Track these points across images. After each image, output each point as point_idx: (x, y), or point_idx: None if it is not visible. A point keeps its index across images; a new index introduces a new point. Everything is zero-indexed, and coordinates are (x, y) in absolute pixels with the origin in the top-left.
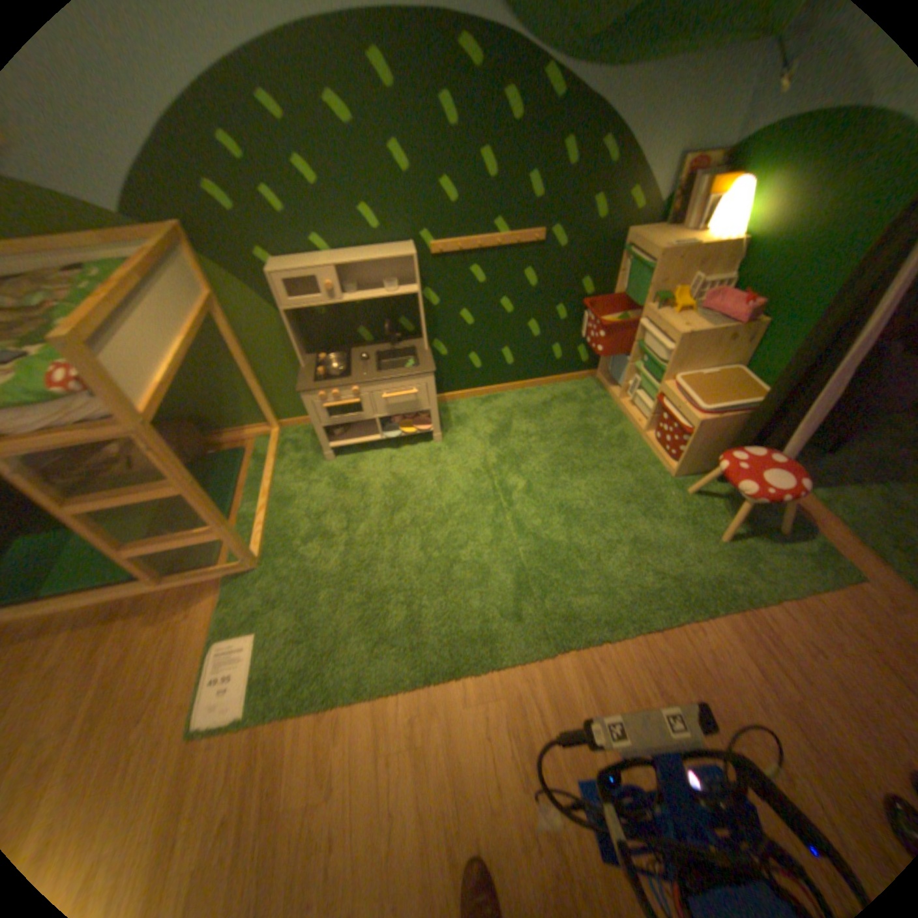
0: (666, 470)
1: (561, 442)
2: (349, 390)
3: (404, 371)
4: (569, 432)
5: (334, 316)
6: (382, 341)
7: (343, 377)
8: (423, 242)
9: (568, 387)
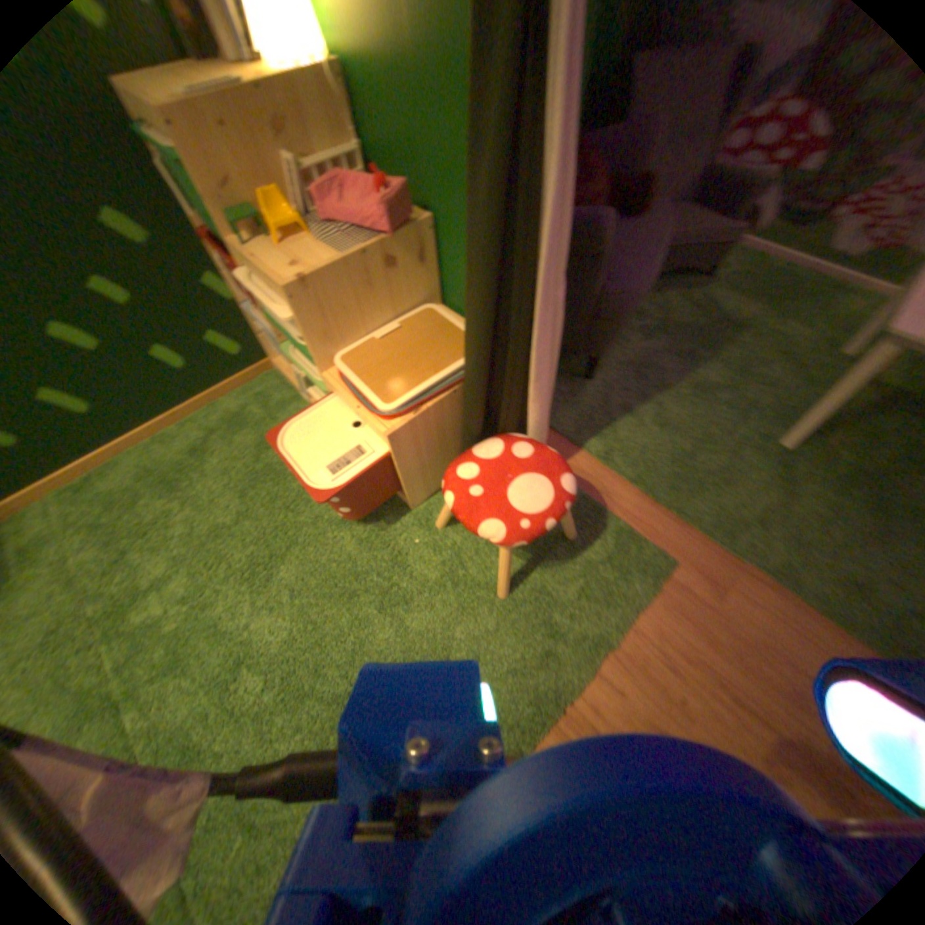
0: (396, 494)
1: (227, 513)
2: None
3: None
4: (238, 487)
5: None
6: None
7: None
8: None
9: (228, 398)
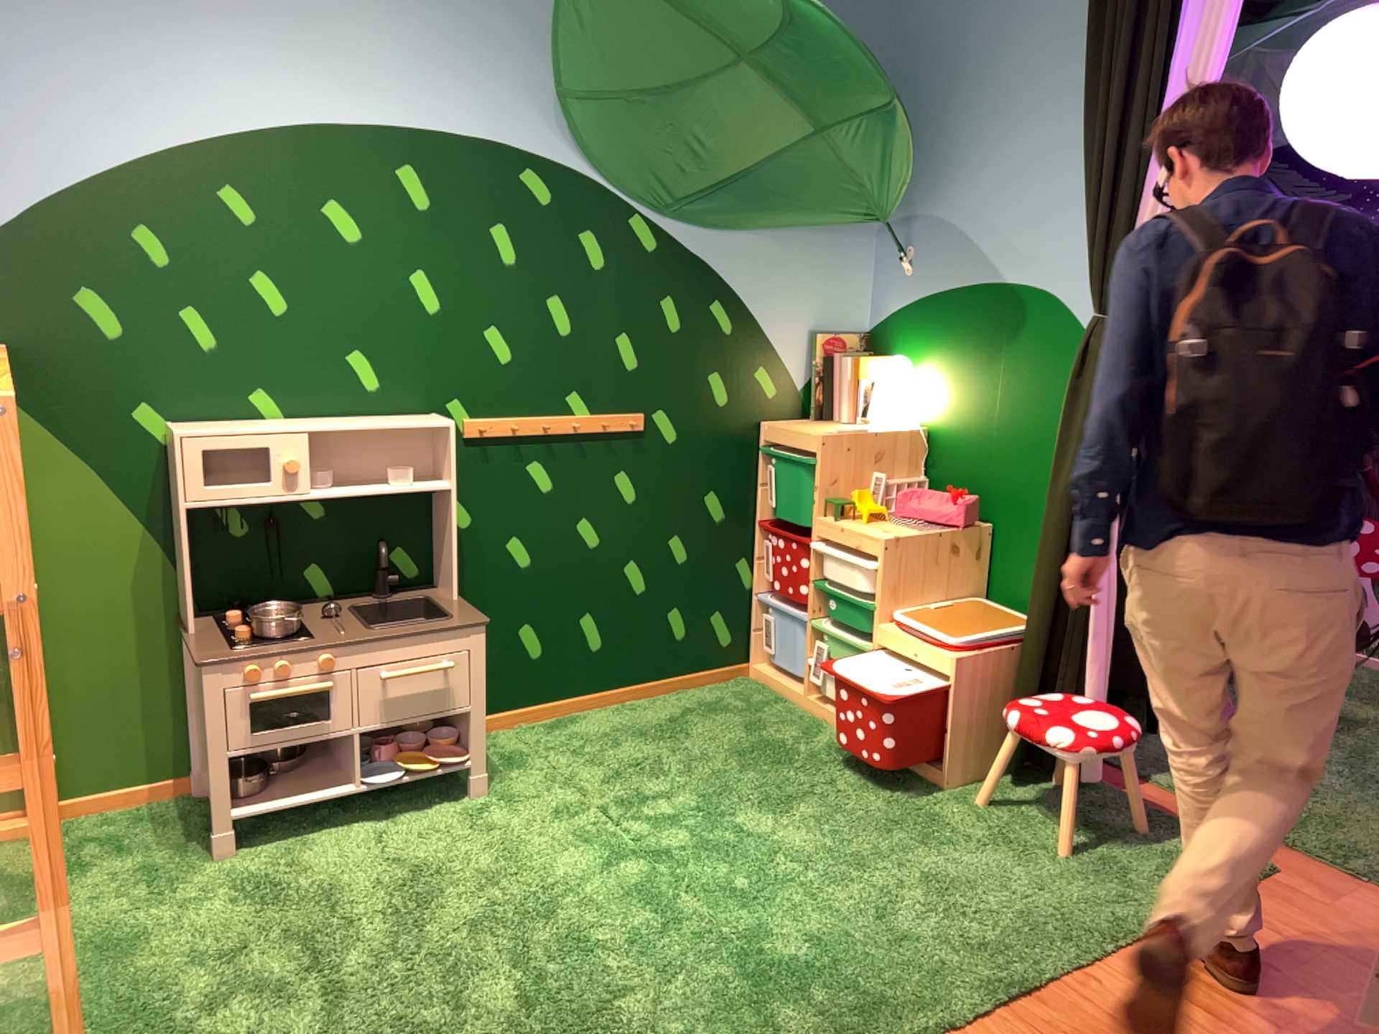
0: (922, 773)
1: (729, 762)
2: (322, 656)
3: (431, 622)
4: (736, 748)
5: (272, 539)
6: (357, 593)
7: (302, 637)
8: (454, 417)
9: (704, 690)
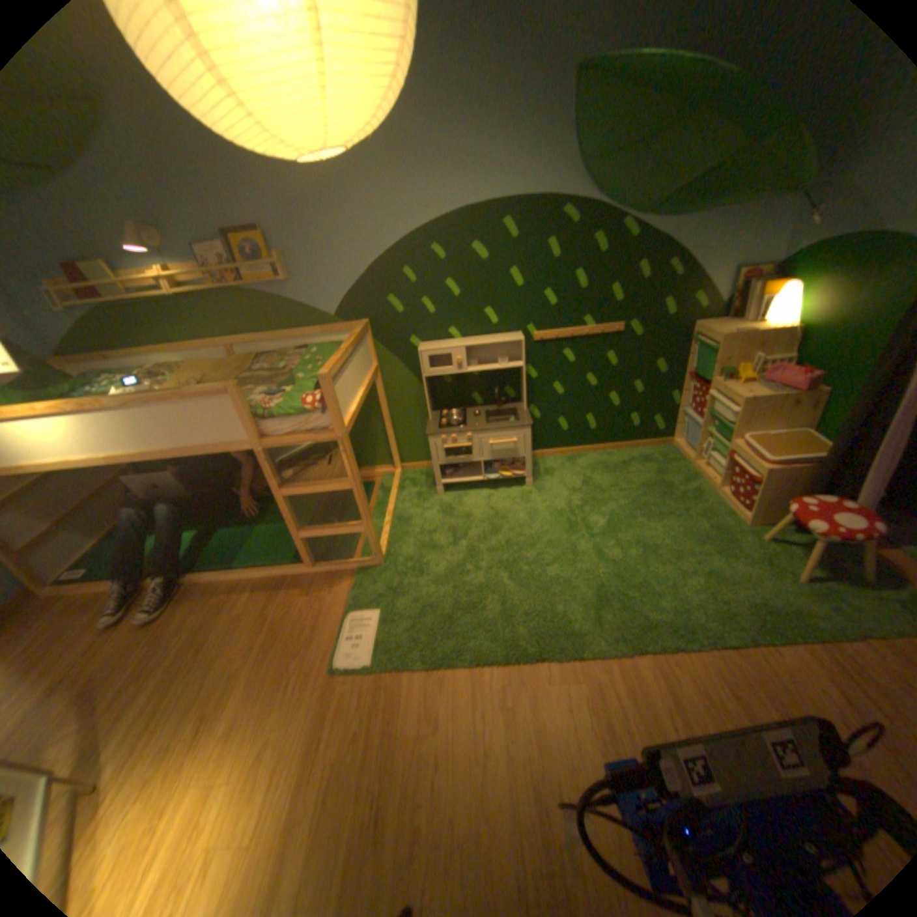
0: (741, 520)
1: (639, 493)
2: (463, 436)
3: (506, 424)
4: (646, 485)
5: (455, 384)
6: (488, 405)
7: (458, 427)
8: (527, 332)
9: (645, 451)
